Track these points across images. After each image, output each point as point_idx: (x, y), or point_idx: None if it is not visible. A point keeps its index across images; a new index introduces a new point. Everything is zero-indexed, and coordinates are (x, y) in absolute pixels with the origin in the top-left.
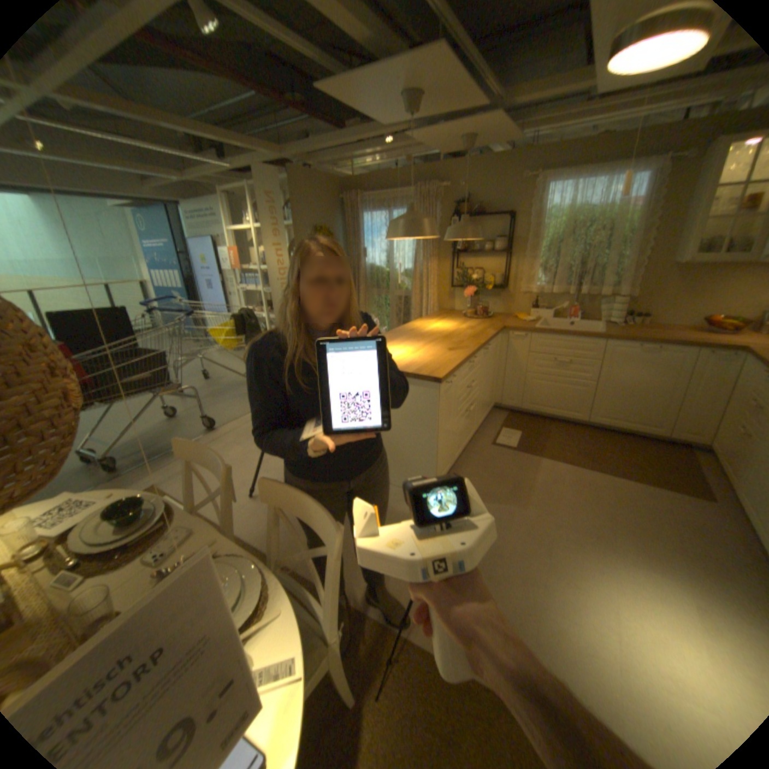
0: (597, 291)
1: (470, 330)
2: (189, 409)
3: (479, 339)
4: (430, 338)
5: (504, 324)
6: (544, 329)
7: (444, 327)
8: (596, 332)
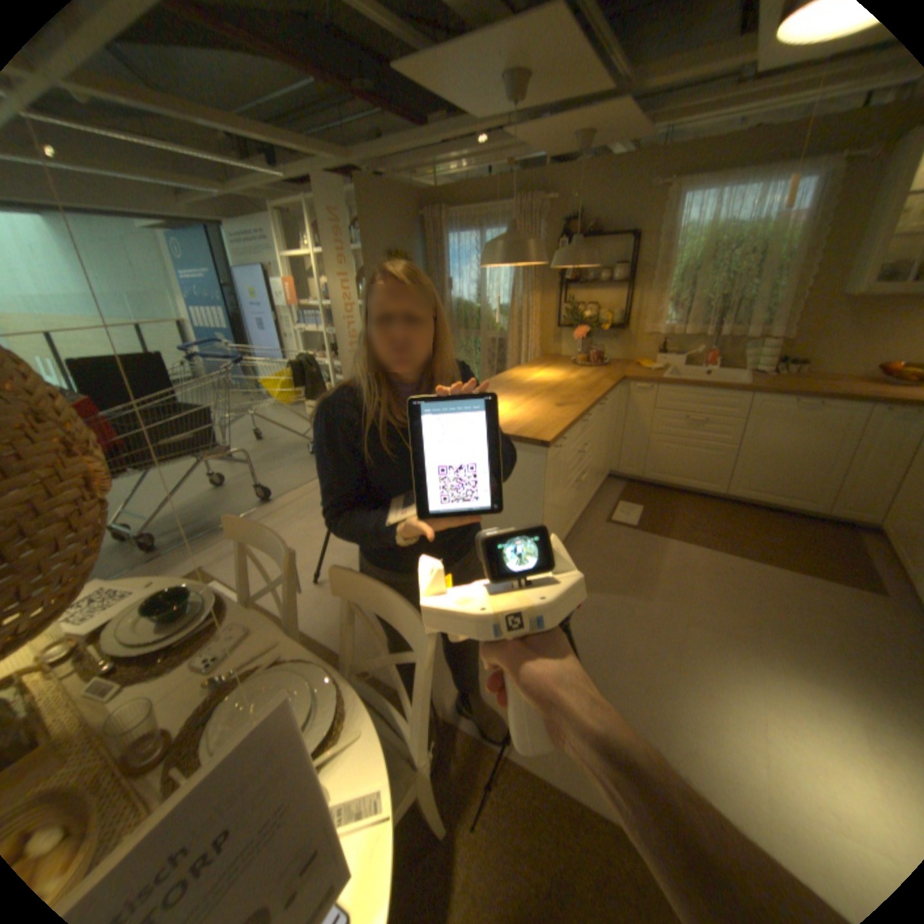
0: (742, 331)
1: (582, 381)
2: (240, 477)
3: (594, 392)
4: (533, 391)
5: (624, 373)
6: (674, 380)
7: (549, 377)
8: (740, 383)
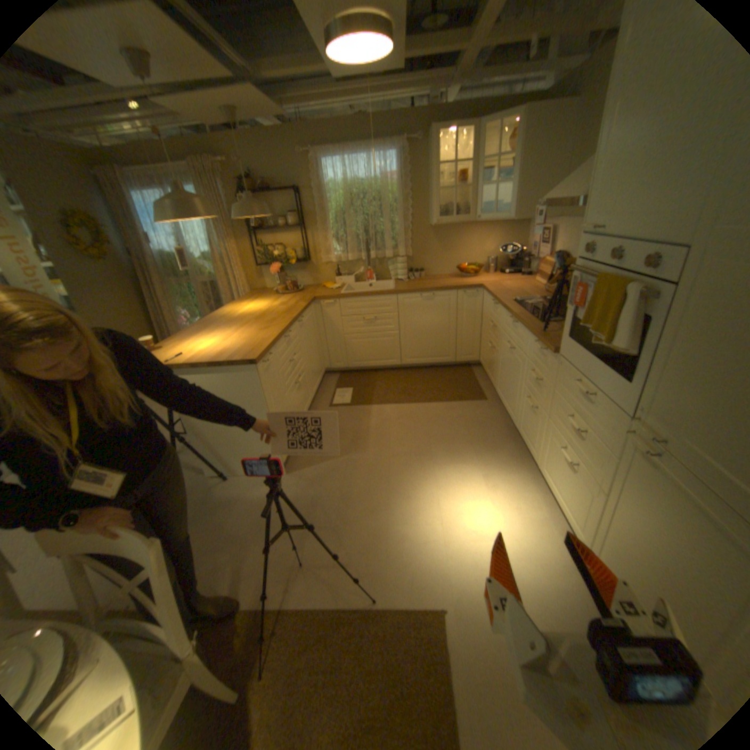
0: (382, 254)
1: (282, 306)
2: None
3: (291, 313)
4: (243, 321)
5: (314, 294)
6: (348, 294)
7: (257, 307)
8: (387, 290)
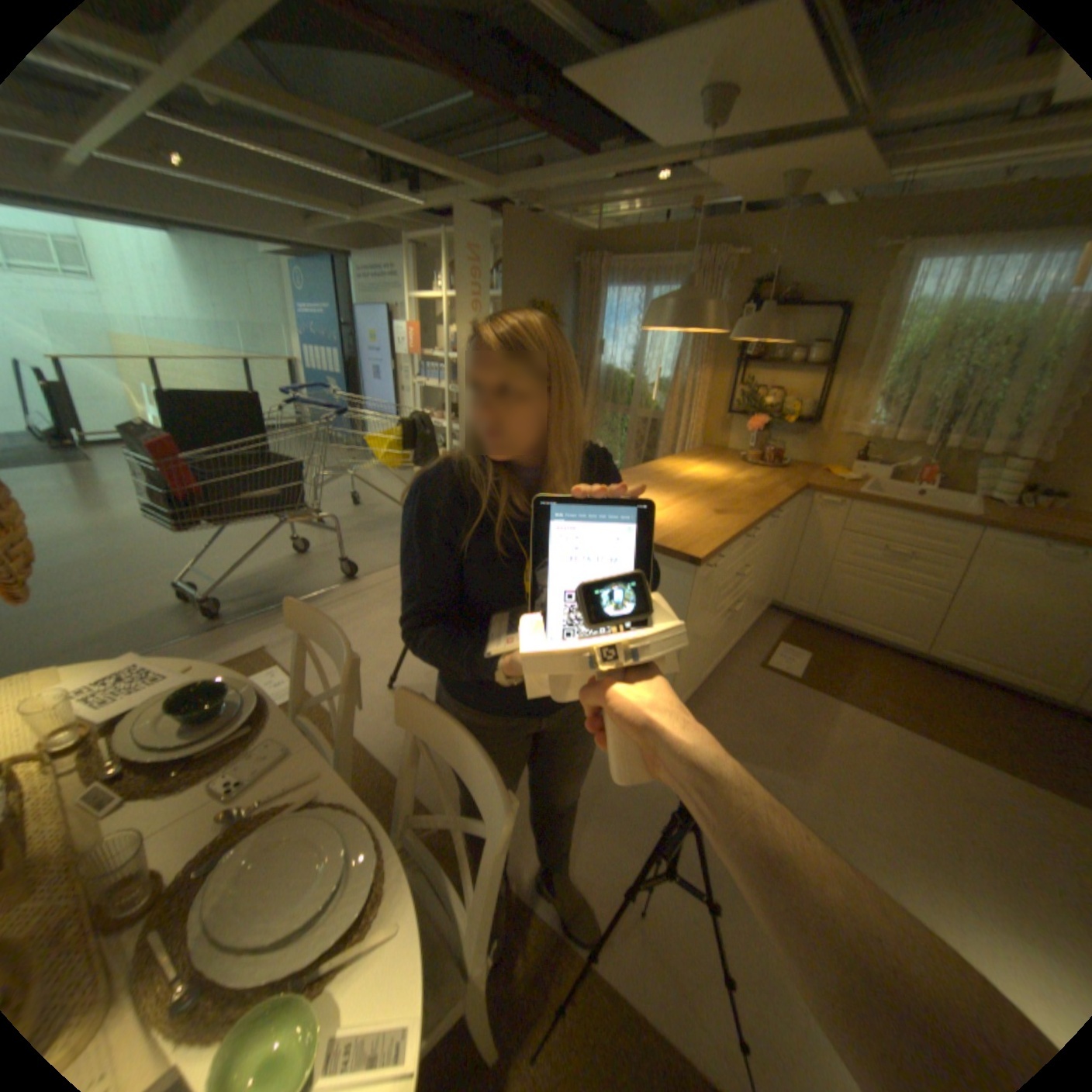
0: (978, 445)
1: (752, 484)
2: (326, 546)
3: (767, 500)
4: (688, 489)
5: (808, 480)
6: (875, 497)
7: (710, 474)
8: (967, 512)
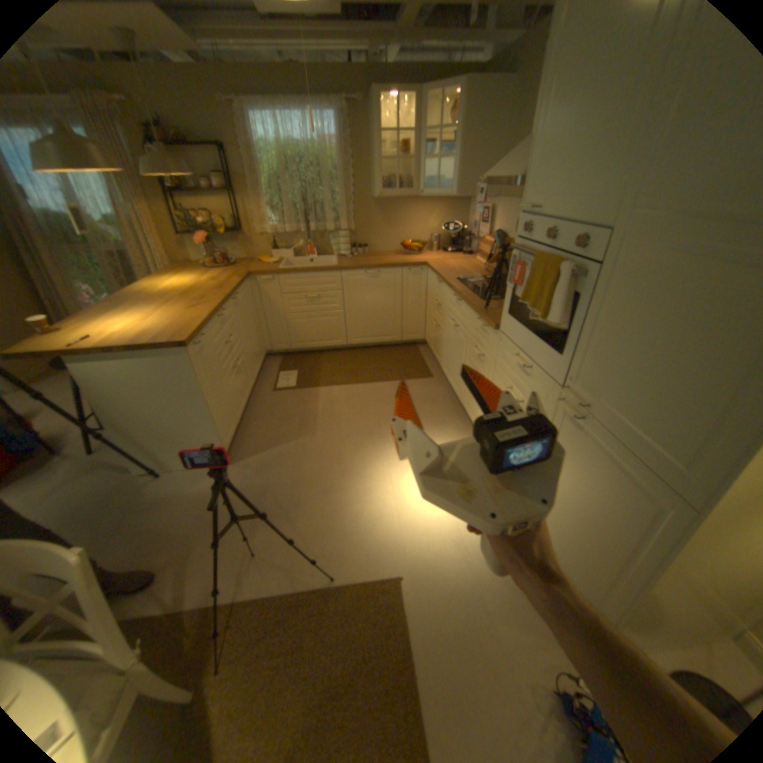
0: (324, 227)
1: (213, 282)
2: None
3: (225, 290)
4: (166, 298)
5: (249, 269)
6: (288, 270)
7: (182, 283)
8: (331, 266)
